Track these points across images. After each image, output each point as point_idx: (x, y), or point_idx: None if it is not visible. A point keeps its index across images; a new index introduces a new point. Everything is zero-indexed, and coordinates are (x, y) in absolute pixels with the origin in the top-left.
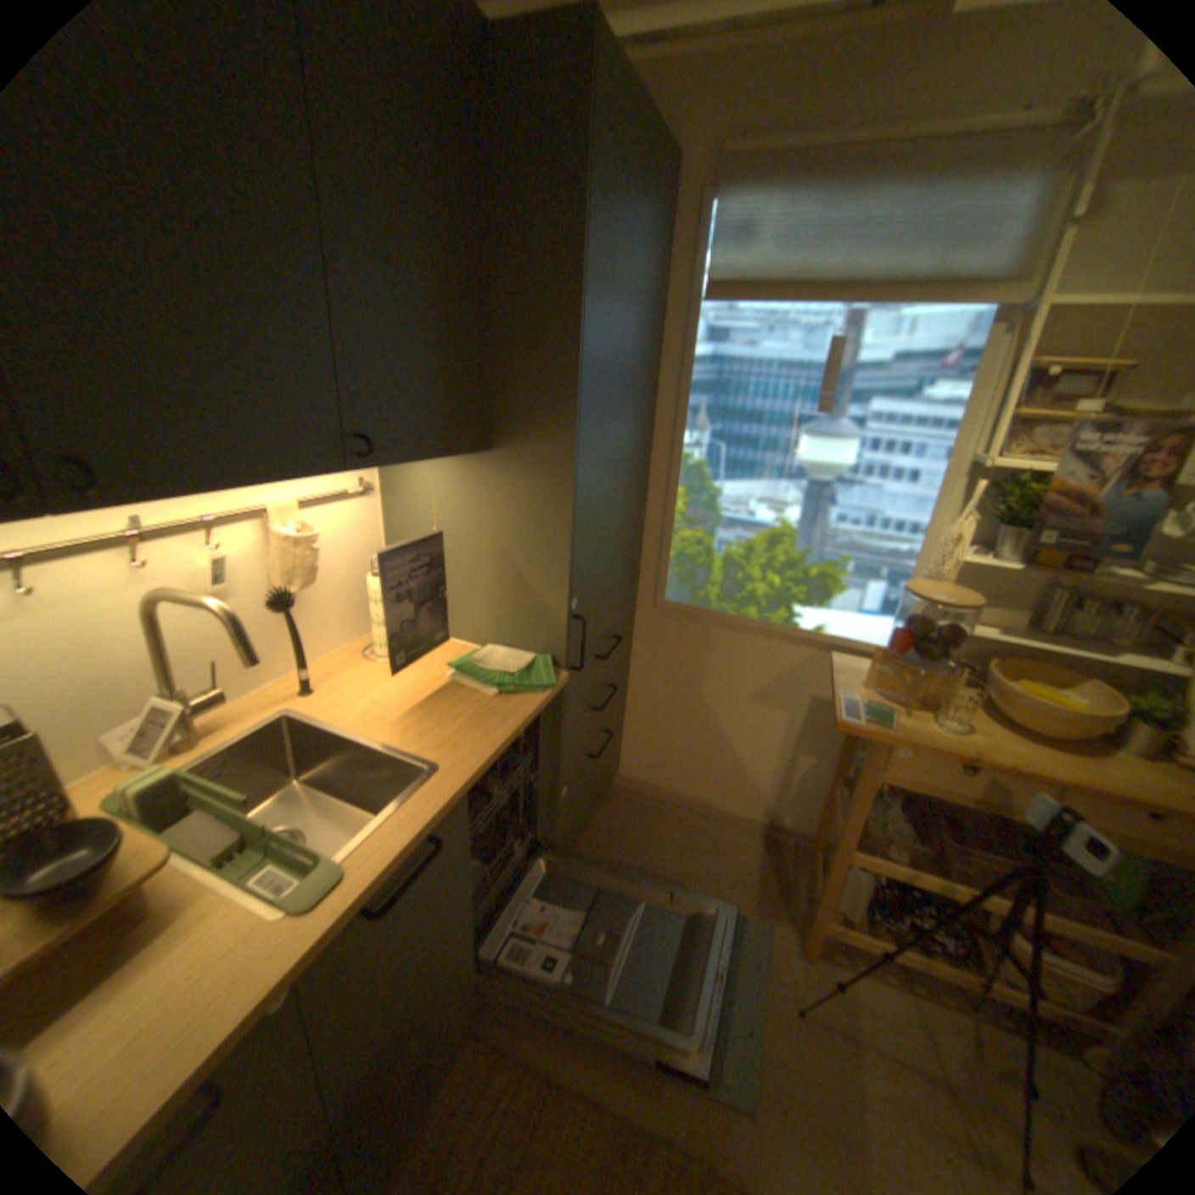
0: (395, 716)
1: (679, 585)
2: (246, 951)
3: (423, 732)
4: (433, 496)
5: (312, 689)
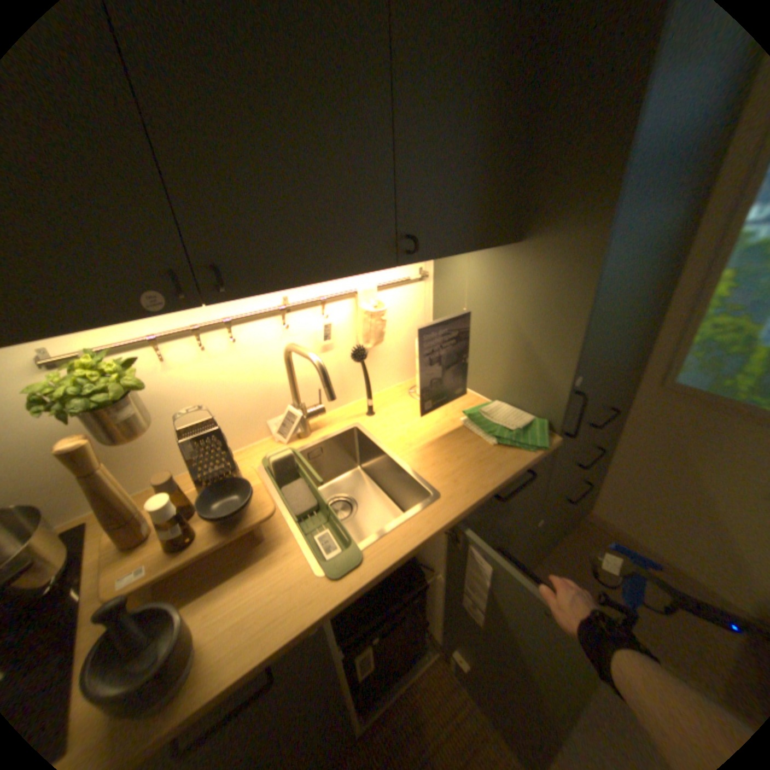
0: (419, 443)
1: (699, 369)
2: (300, 589)
3: (435, 461)
4: (468, 280)
5: (374, 411)
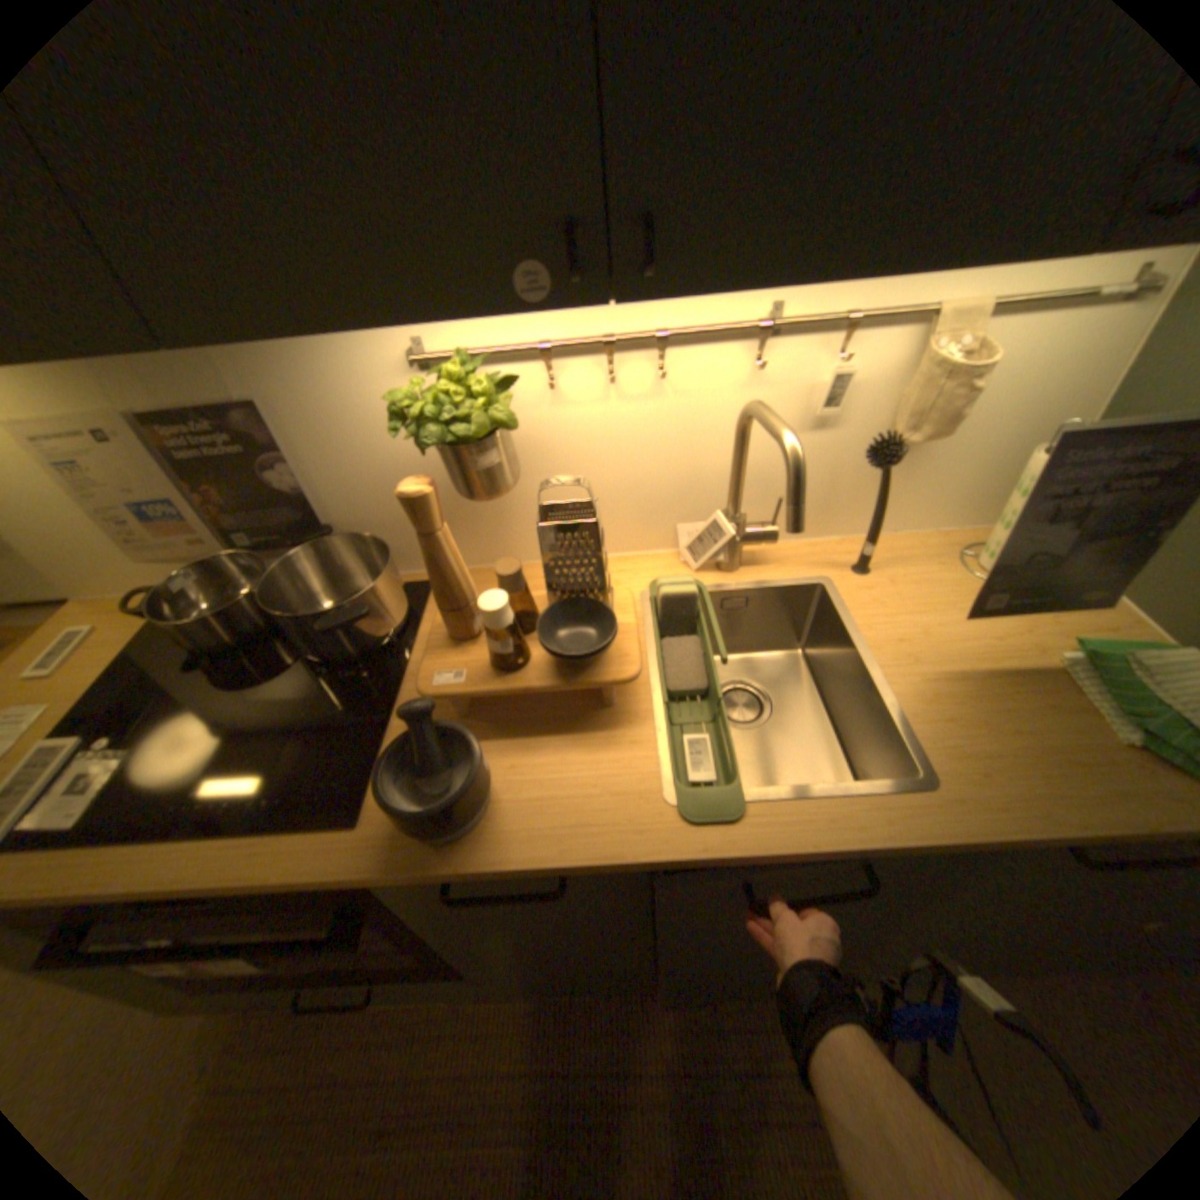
0: (941, 665)
1: None
2: (635, 806)
3: (961, 717)
4: None
5: (871, 567)
